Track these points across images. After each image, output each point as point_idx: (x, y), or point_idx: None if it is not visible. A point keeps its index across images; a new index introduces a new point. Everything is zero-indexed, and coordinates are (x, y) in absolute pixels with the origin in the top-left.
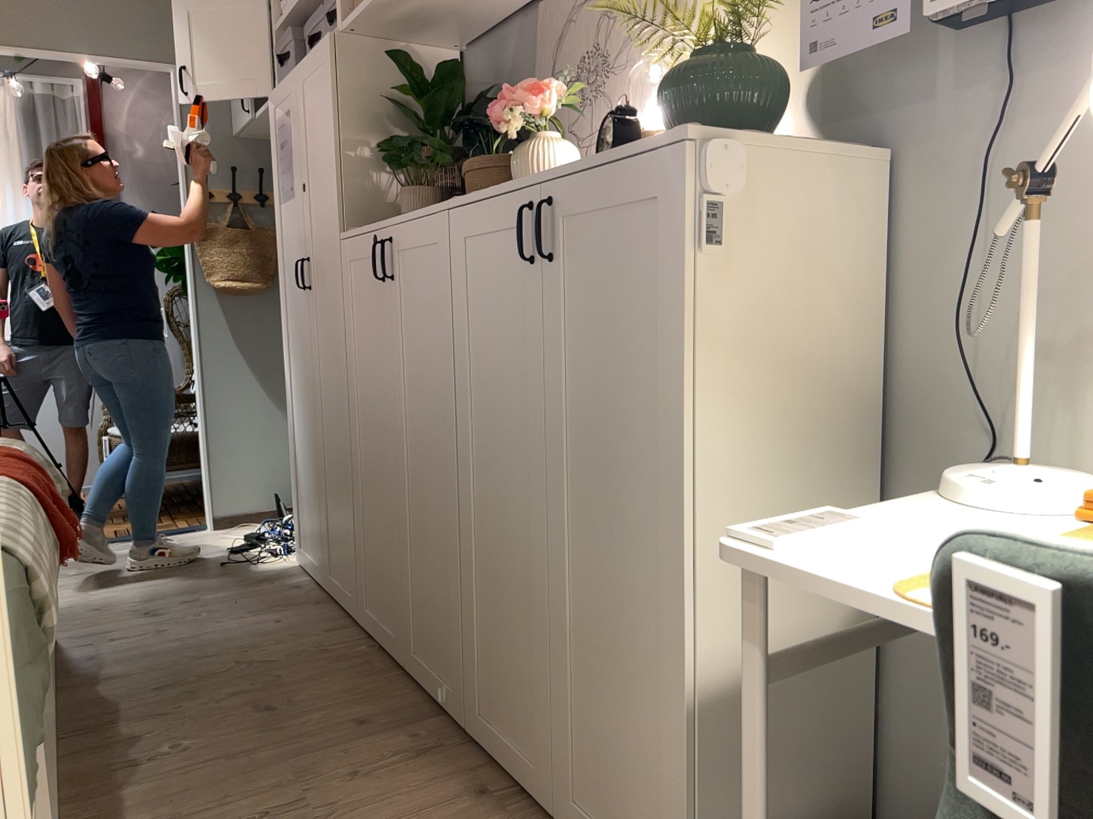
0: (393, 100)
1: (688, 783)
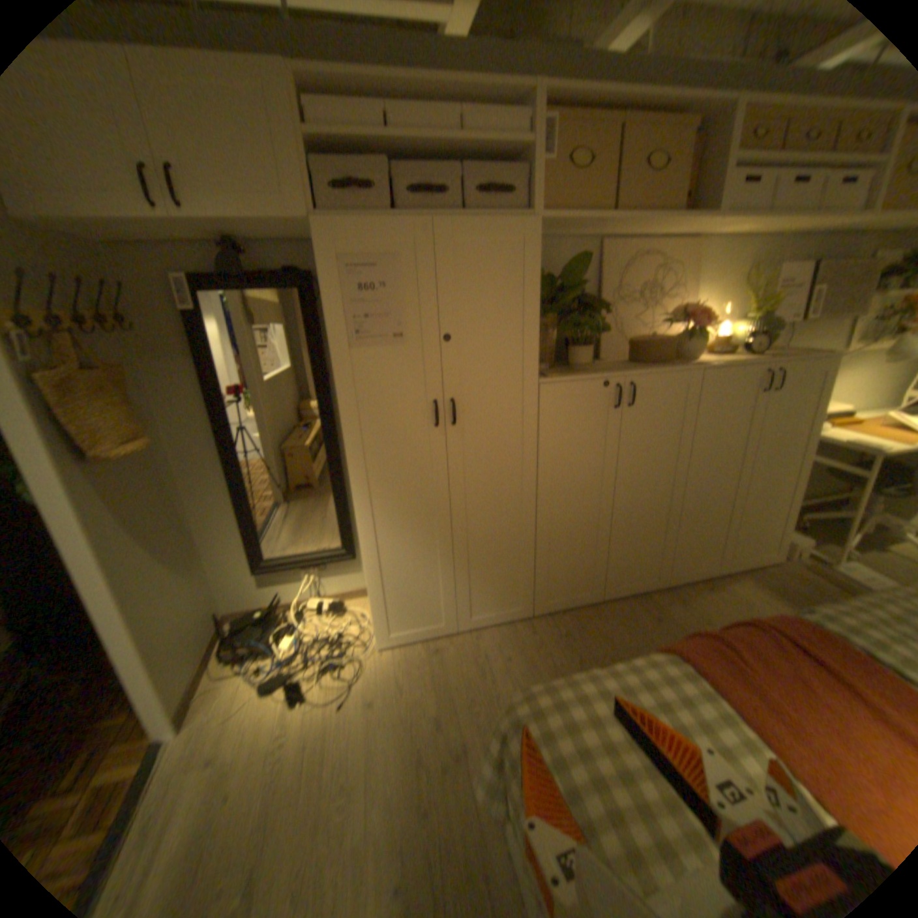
0: (543, 281)
1: (796, 521)
